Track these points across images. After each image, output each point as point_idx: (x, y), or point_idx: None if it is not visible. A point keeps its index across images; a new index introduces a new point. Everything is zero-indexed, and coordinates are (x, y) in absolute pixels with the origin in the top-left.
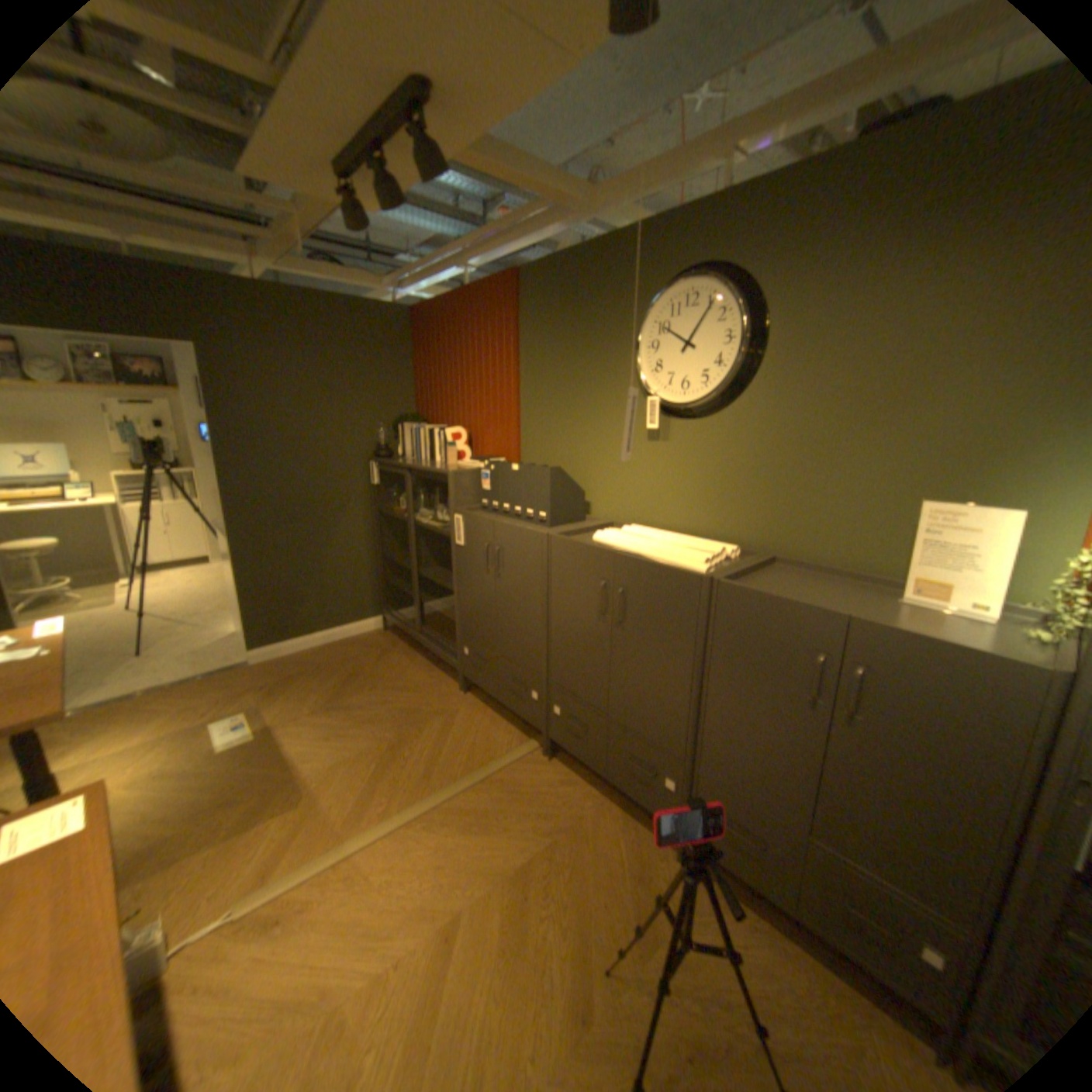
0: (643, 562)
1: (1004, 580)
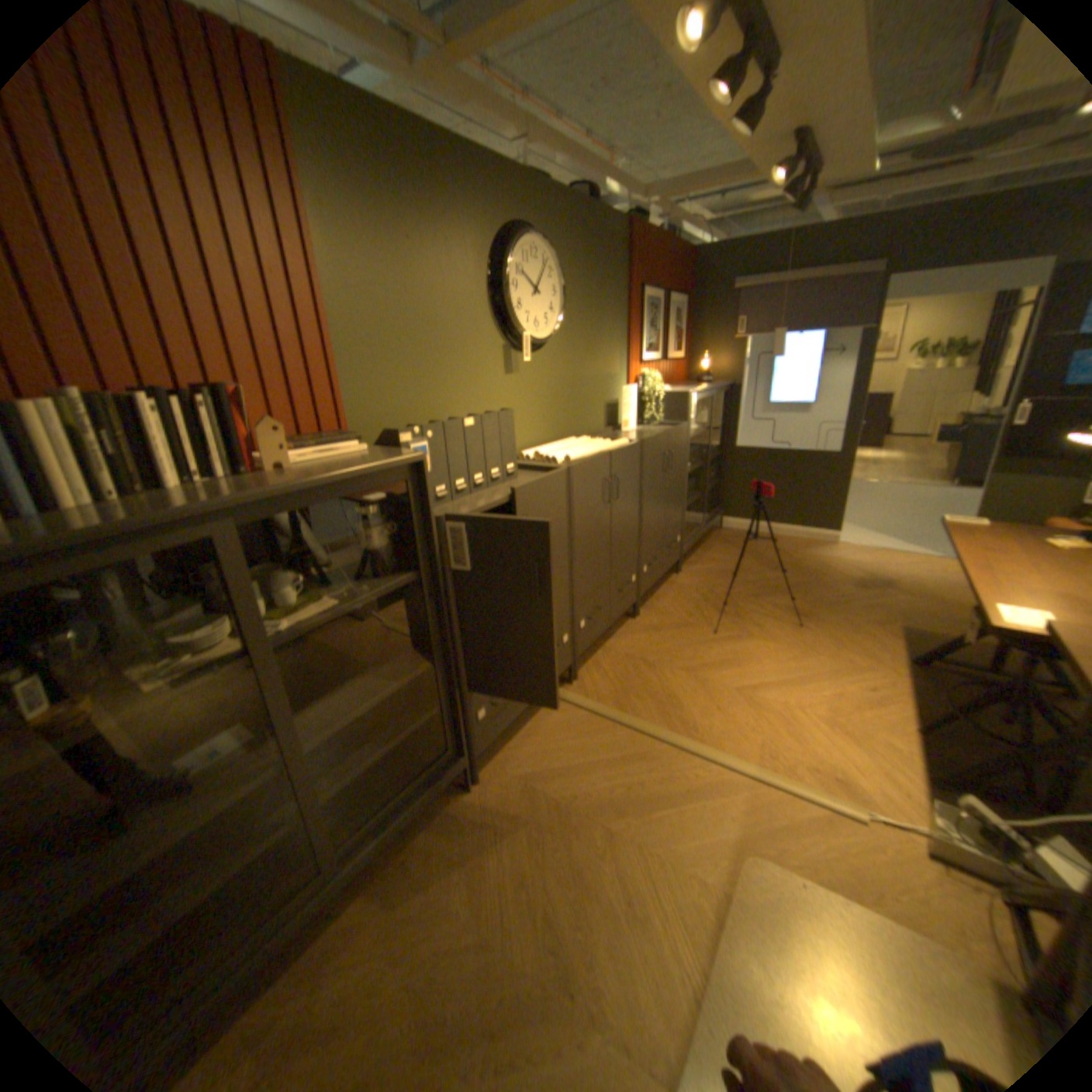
0: (621, 450)
1: (635, 413)
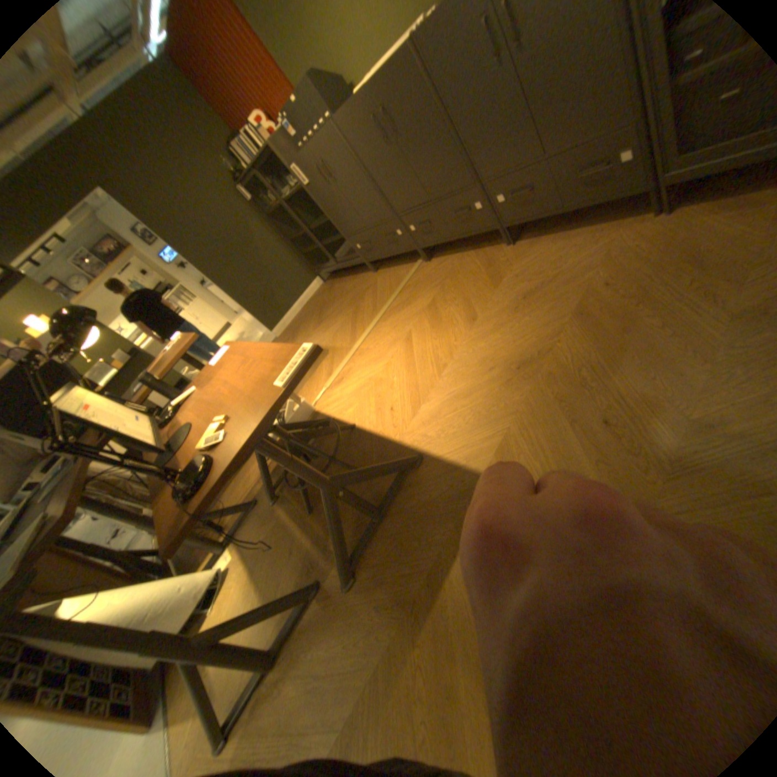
0: (377, 71)
1: None
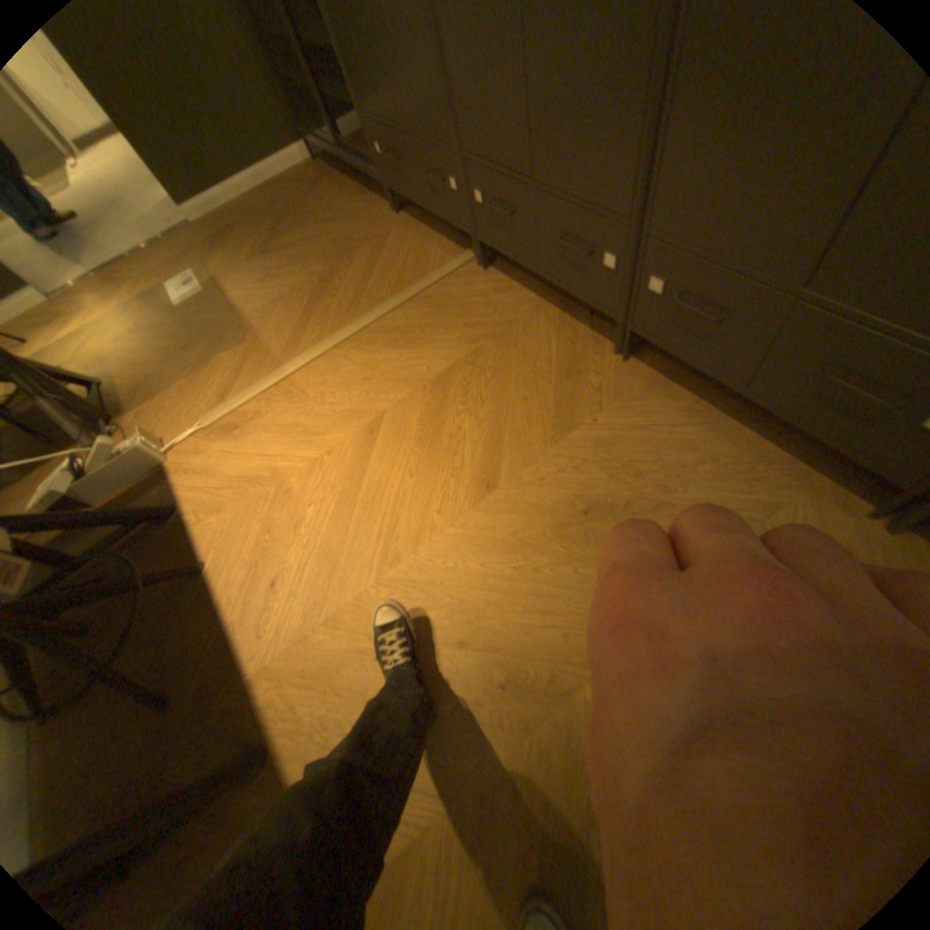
0: None
1: None
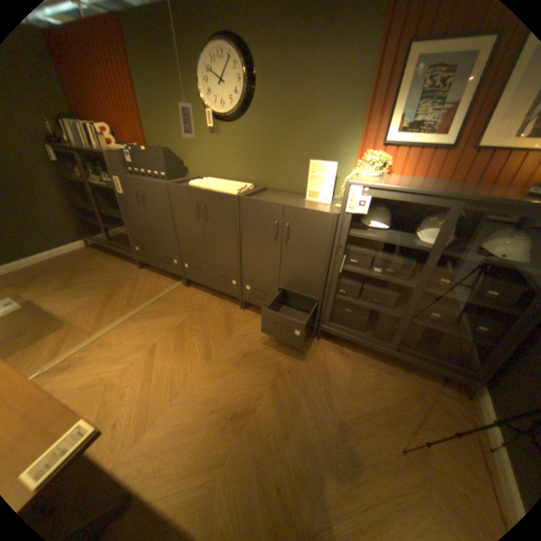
0: (211, 192)
1: (331, 189)
